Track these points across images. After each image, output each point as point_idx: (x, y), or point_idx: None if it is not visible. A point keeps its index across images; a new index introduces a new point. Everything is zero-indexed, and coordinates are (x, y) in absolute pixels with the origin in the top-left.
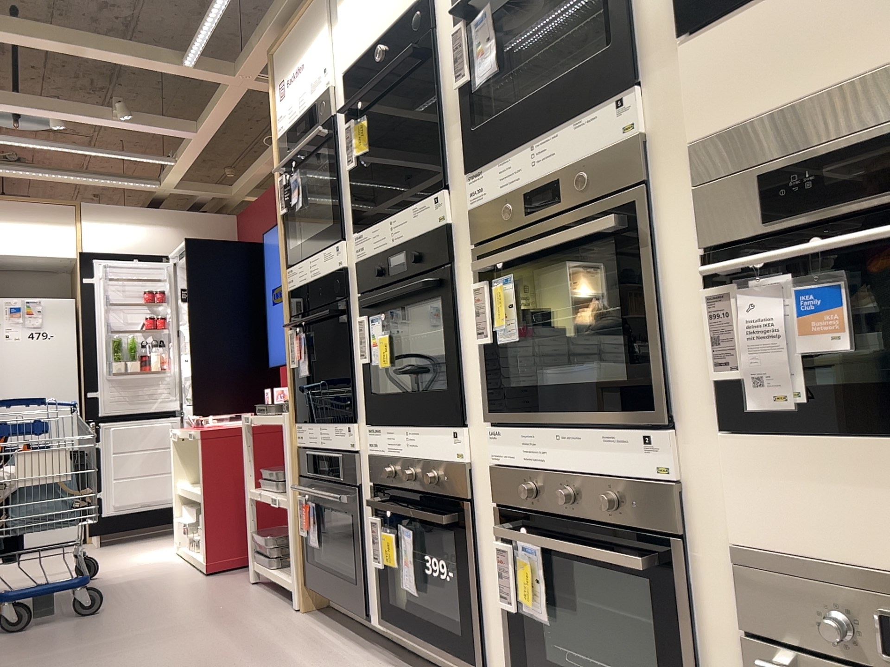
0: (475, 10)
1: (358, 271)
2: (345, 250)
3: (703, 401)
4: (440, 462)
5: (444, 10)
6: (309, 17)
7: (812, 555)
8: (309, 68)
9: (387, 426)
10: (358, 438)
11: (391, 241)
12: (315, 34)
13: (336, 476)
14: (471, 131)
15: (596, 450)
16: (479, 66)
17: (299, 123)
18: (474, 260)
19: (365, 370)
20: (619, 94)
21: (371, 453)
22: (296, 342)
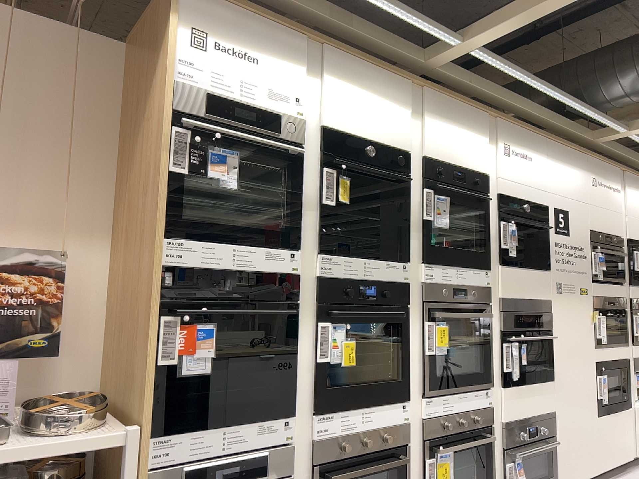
0: (438, 191)
1: (321, 285)
2: (300, 261)
3: (496, 377)
4: (392, 425)
5: (415, 170)
6: (279, 33)
7: (516, 418)
8: (271, 74)
9: (340, 410)
10: (295, 428)
11: (365, 276)
12: (288, 58)
13: (251, 476)
14: (430, 244)
15: (471, 400)
16: (437, 218)
17: (243, 107)
18: (423, 309)
19: (319, 367)
20: (486, 270)
21: (318, 437)
22: (183, 333)
